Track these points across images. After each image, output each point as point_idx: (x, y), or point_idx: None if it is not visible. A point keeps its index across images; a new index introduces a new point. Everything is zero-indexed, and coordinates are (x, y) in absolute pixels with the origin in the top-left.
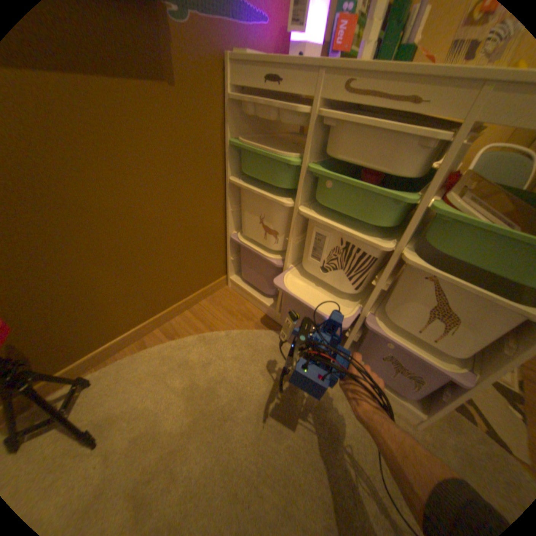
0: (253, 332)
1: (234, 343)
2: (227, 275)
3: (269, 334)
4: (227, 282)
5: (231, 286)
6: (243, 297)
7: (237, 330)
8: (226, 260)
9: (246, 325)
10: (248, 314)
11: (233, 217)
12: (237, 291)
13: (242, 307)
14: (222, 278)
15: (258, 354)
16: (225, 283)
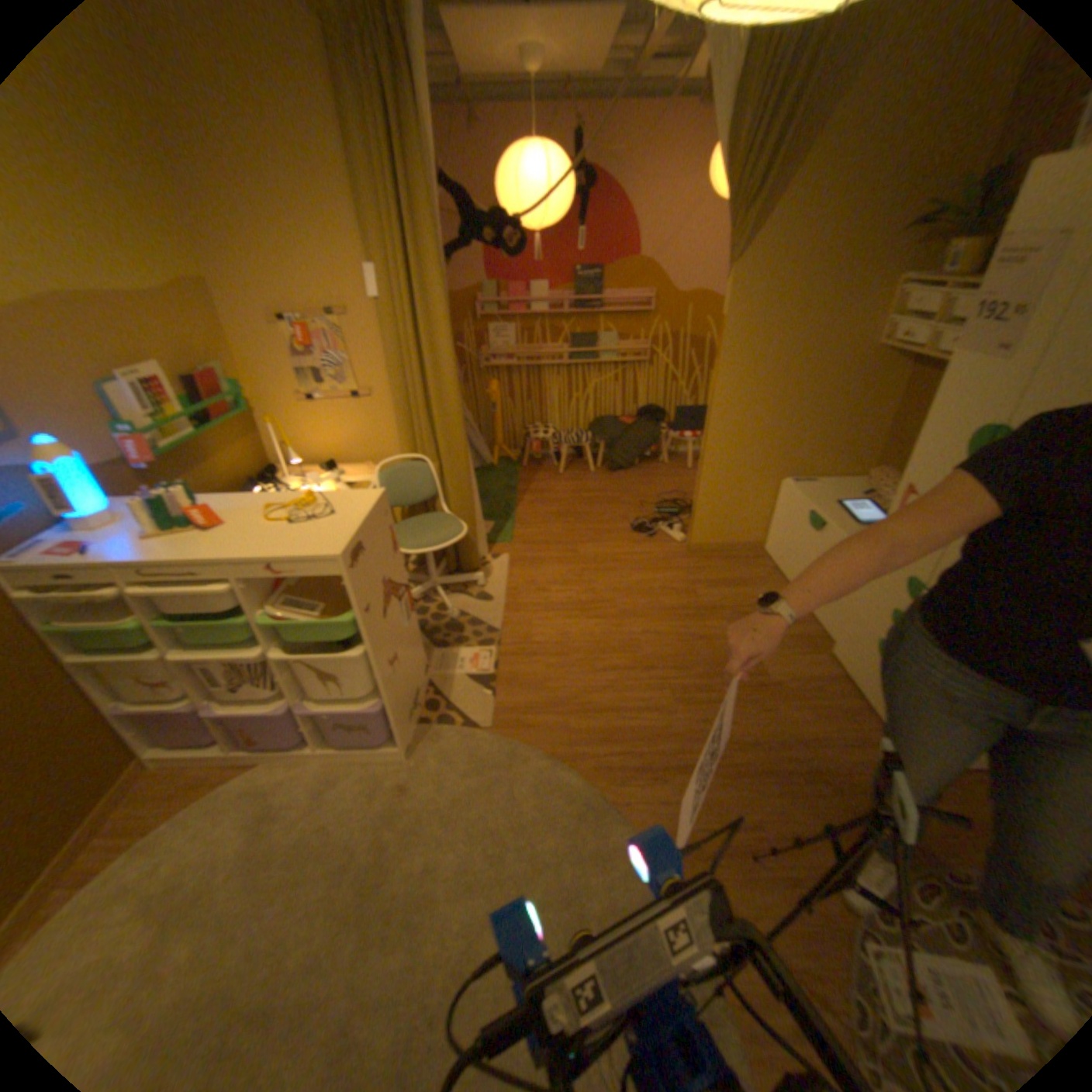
0: (208, 798)
1: (185, 826)
2: (139, 759)
3: (230, 786)
4: (145, 766)
5: (154, 767)
6: (180, 768)
7: (185, 811)
8: (125, 742)
9: (196, 798)
10: (195, 784)
11: (101, 692)
12: (167, 768)
13: (183, 782)
14: (133, 766)
15: (222, 815)
16: (142, 769)
